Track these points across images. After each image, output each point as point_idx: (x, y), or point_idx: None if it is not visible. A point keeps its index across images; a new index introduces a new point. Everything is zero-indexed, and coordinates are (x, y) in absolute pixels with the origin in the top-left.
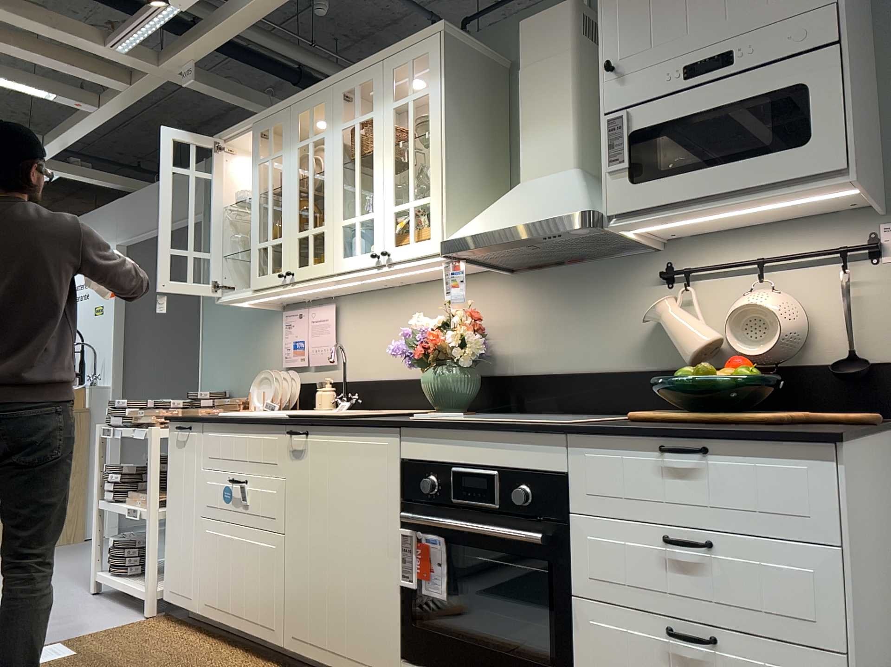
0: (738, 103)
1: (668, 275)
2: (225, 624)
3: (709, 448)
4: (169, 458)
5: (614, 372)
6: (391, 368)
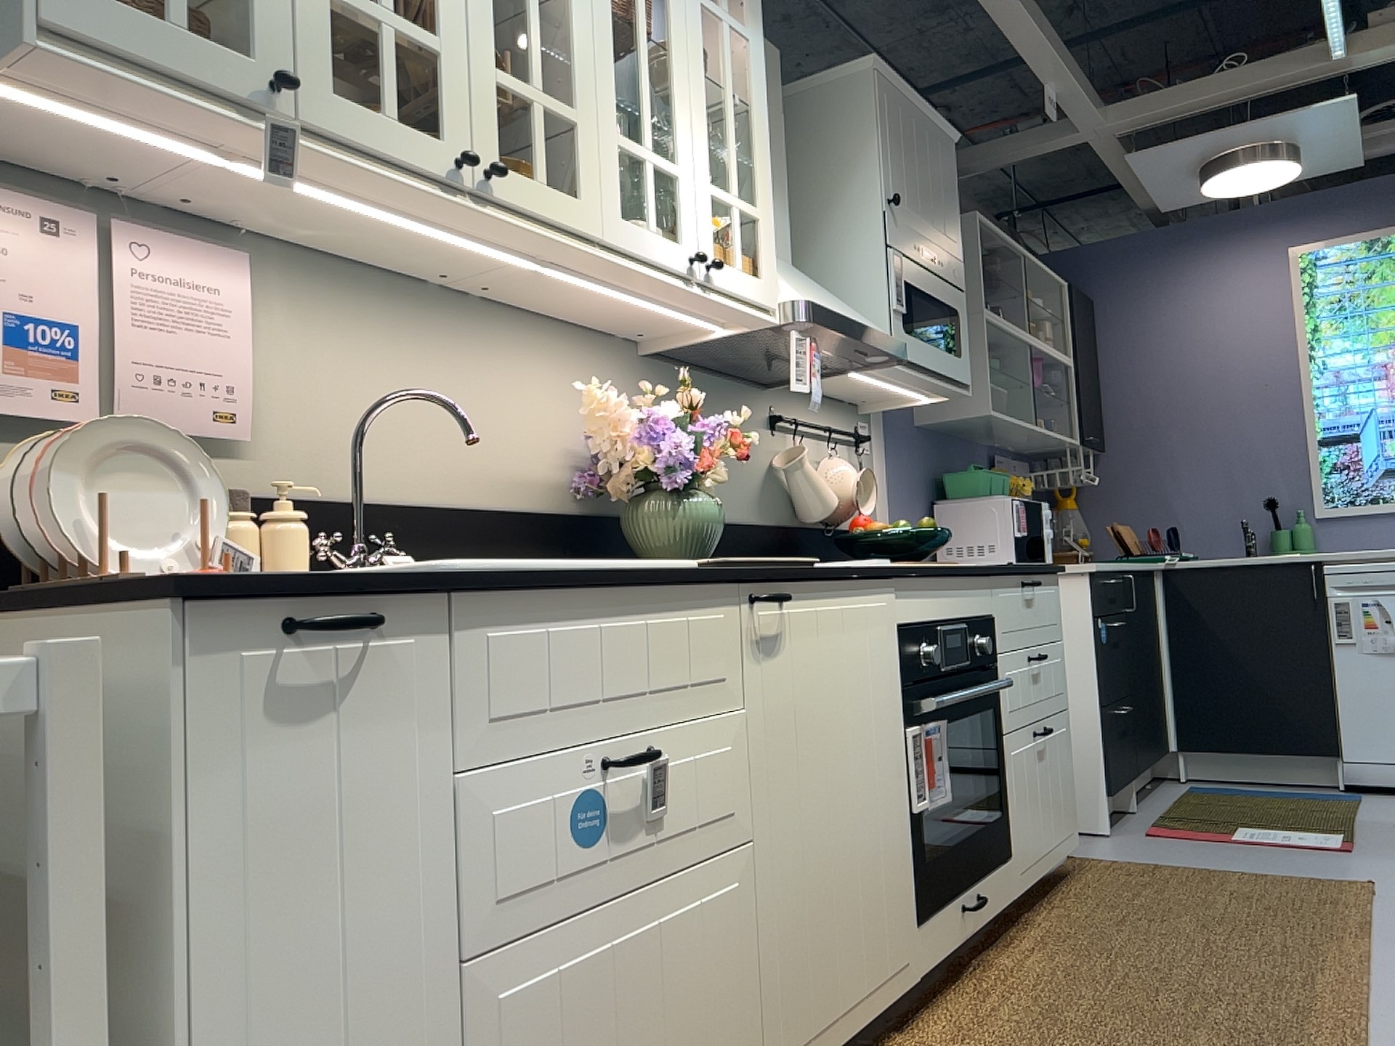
0: (940, 302)
1: (783, 421)
2: None
3: (1036, 581)
4: (171, 802)
5: (747, 525)
6: (431, 478)
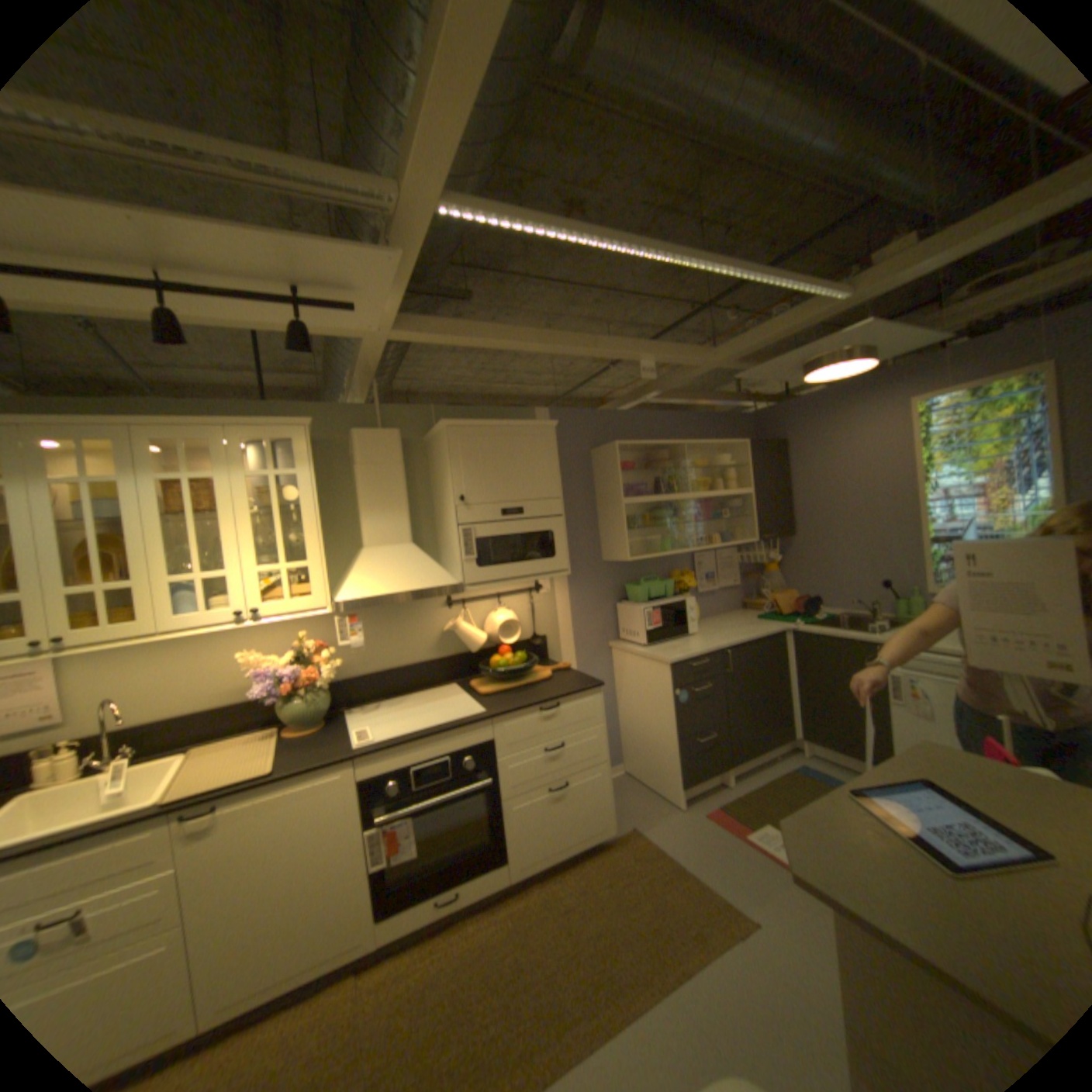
0: (527, 533)
1: (452, 603)
2: None
3: (560, 703)
4: None
5: (421, 663)
6: (178, 704)
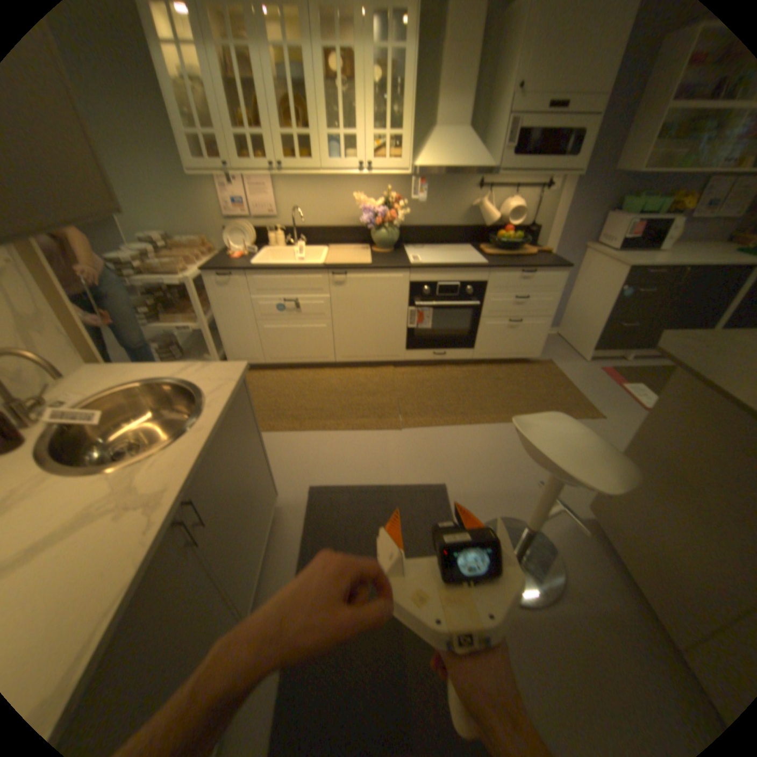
0: (563, 128)
1: (483, 184)
2: (290, 362)
3: (537, 270)
4: (208, 292)
5: (452, 225)
6: (323, 218)
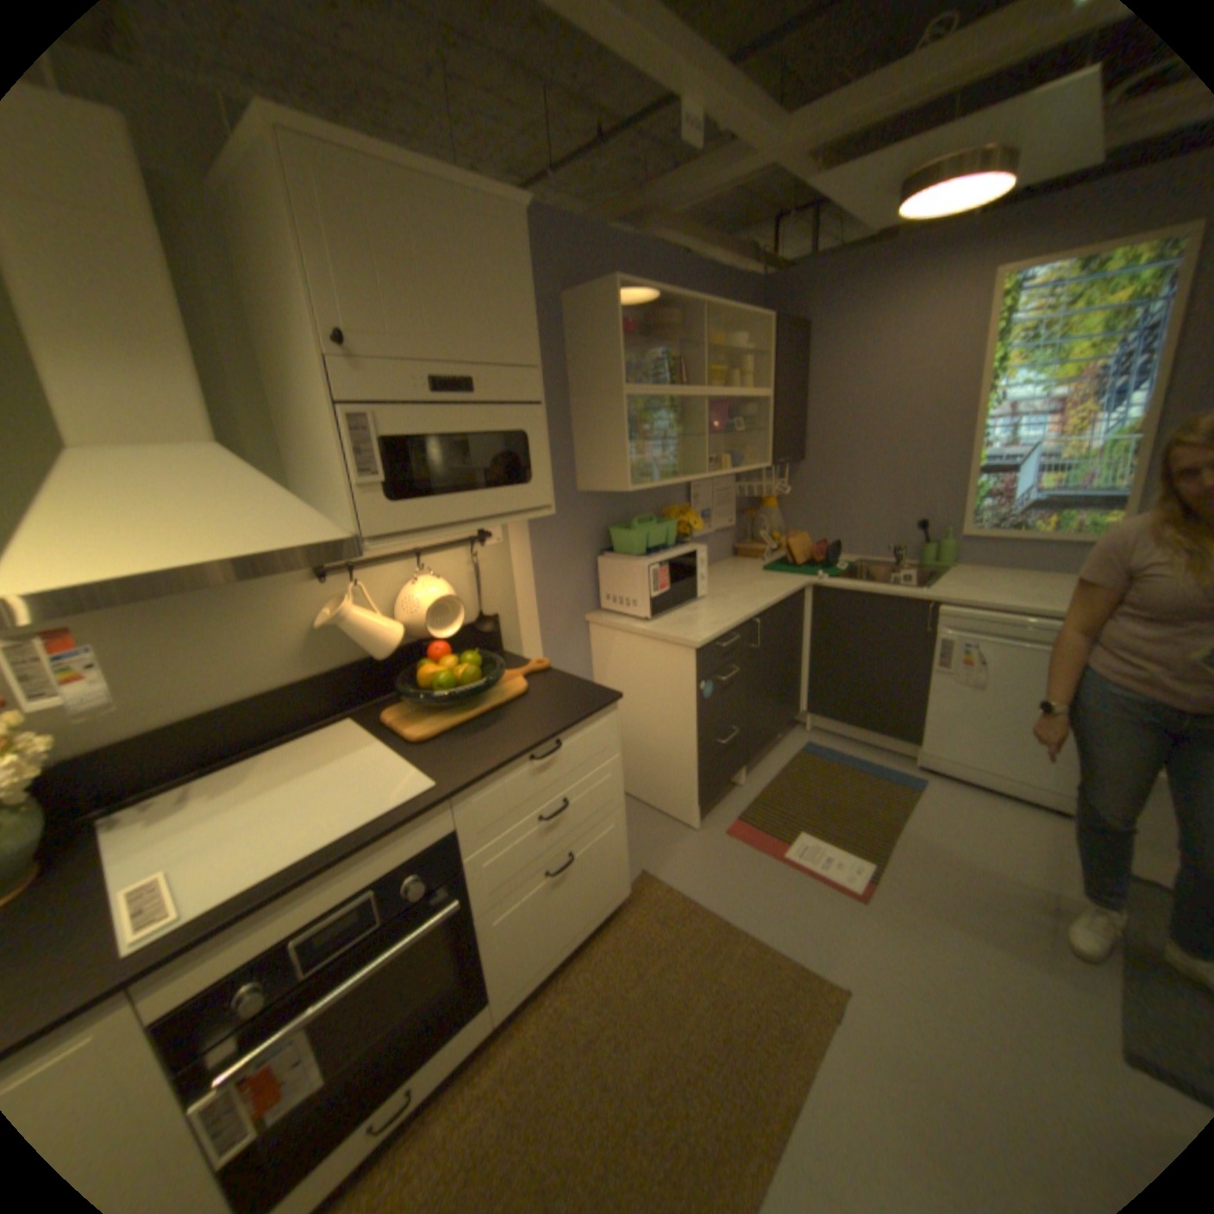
0: (481, 432)
1: (325, 571)
2: None
3: (559, 739)
4: None
5: (271, 691)
6: None
